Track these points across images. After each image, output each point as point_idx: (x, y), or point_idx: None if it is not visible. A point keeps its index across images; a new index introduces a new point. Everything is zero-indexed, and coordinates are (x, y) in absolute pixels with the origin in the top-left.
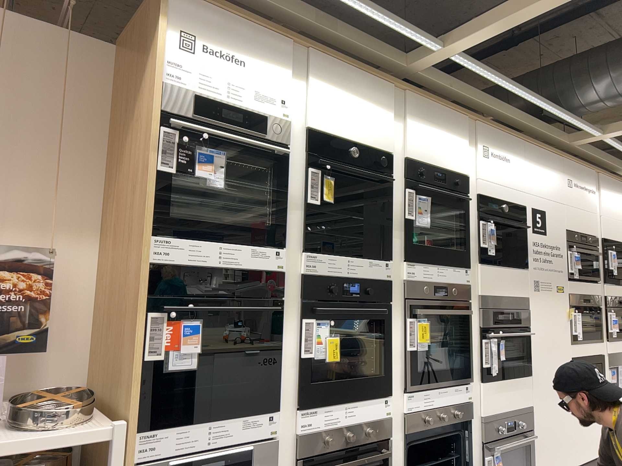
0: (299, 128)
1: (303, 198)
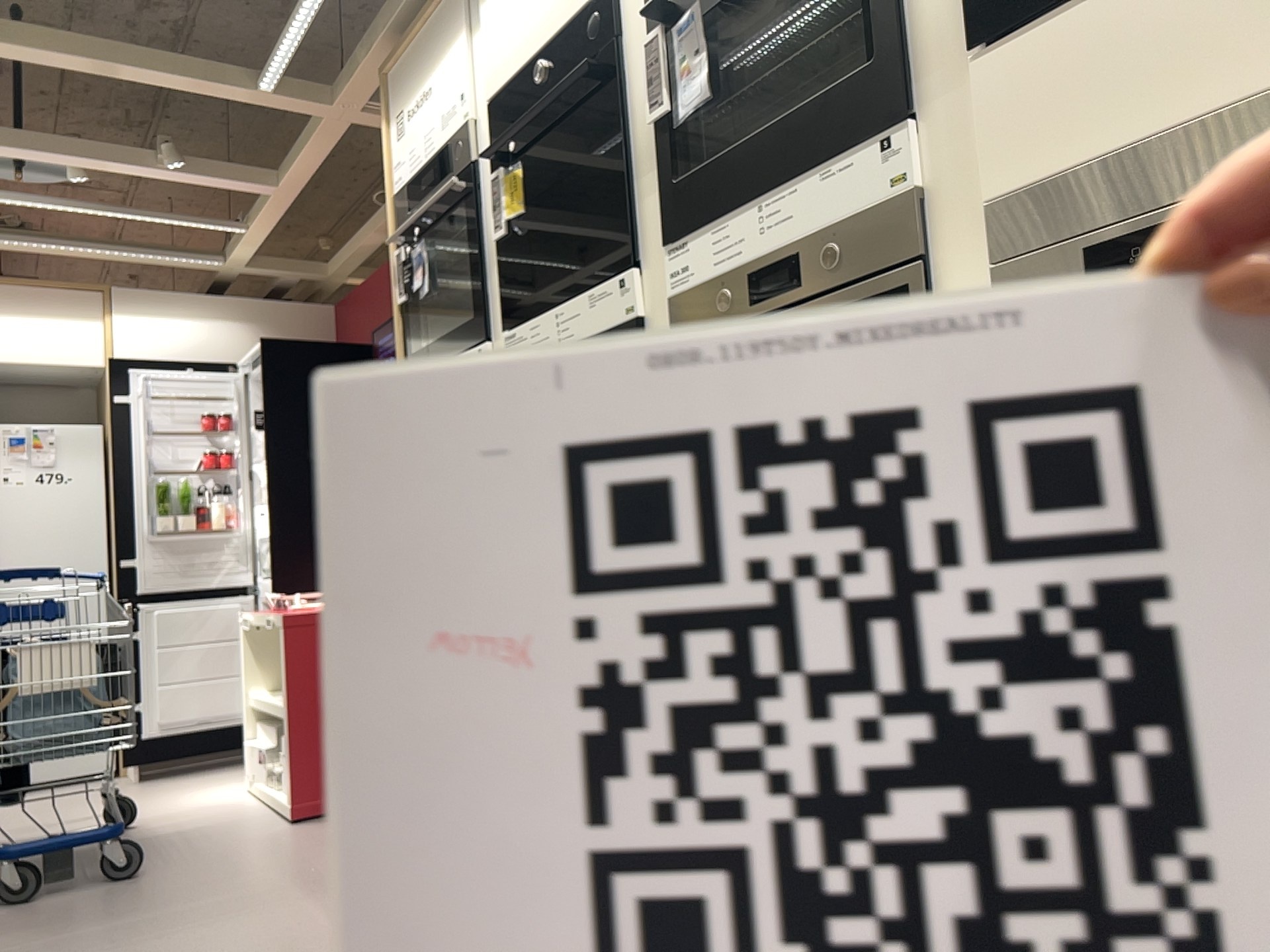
0: (483, 108)
1: (498, 234)
